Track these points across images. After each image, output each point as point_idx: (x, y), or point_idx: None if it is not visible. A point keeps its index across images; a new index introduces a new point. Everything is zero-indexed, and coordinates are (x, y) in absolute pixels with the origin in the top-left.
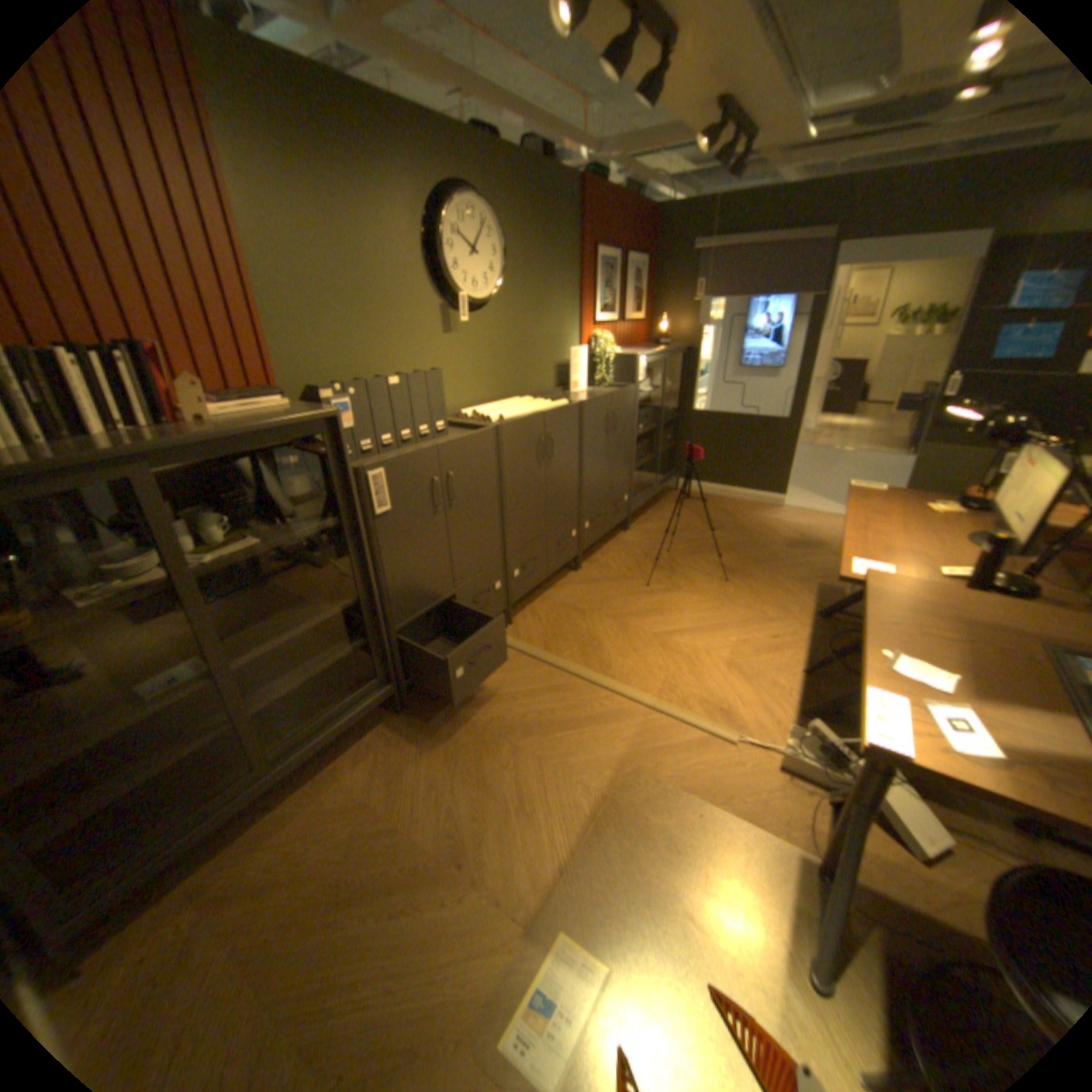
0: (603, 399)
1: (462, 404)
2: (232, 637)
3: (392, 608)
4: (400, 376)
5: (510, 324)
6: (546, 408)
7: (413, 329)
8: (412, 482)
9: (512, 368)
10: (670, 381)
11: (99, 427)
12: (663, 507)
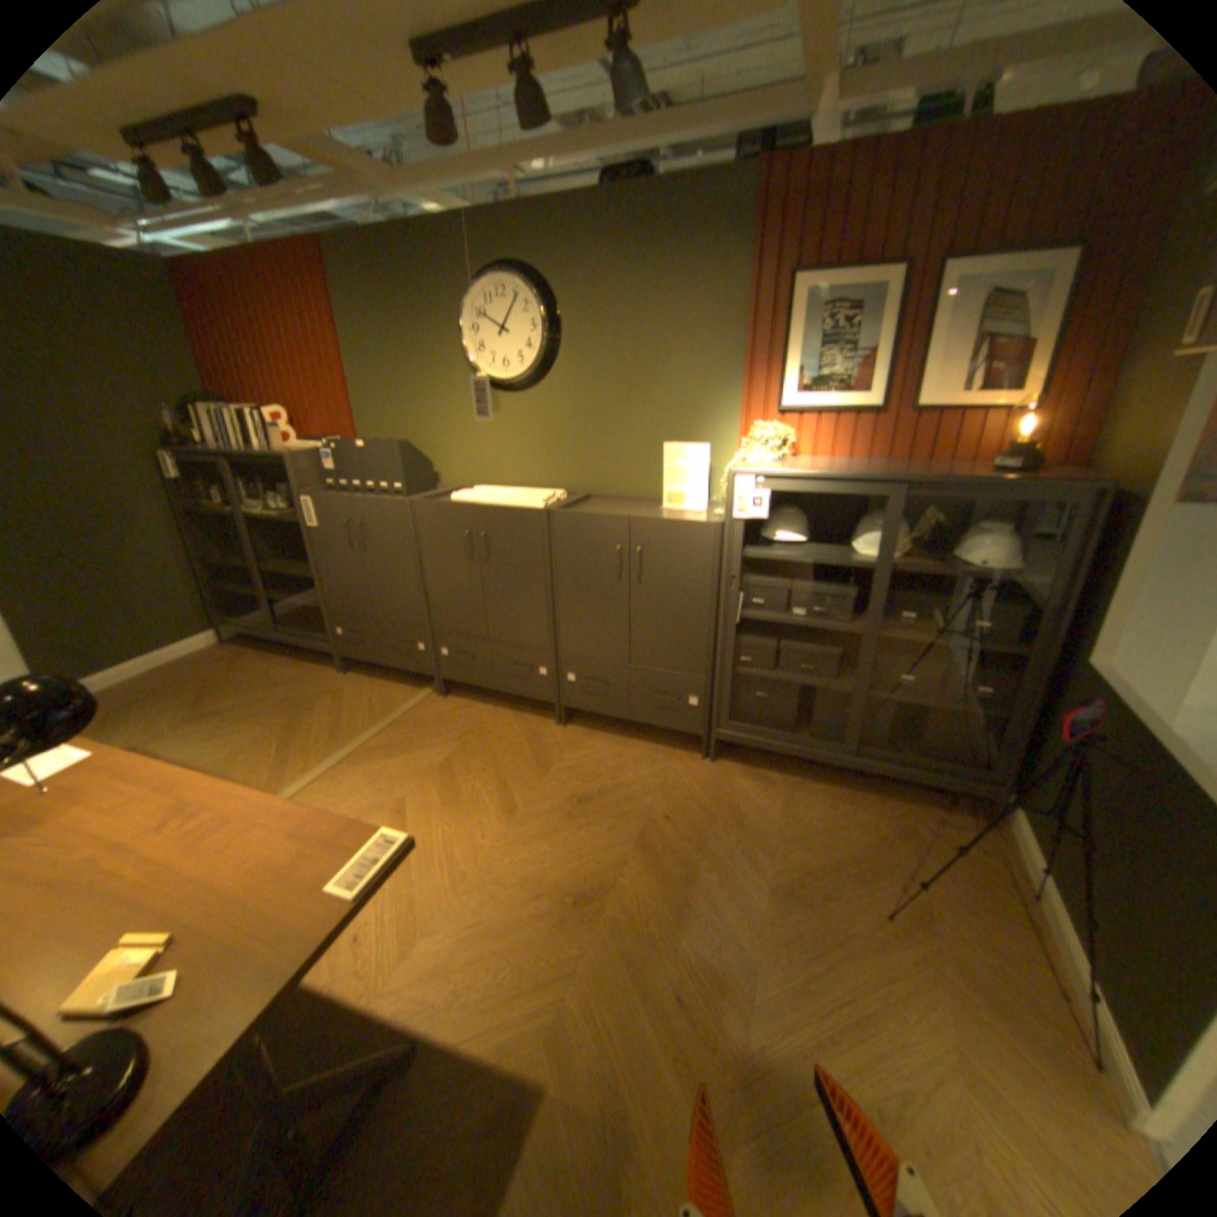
0: (603, 520)
1: (502, 482)
2: (291, 562)
3: (325, 595)
4: (365, 441)
5: (574, 406)
6: (506, 504)
7: (450, 407)
8: (331, 516)
9: (576, 457)
10: (1066, 566)
11: (255, 443)
12: (864, 805)
